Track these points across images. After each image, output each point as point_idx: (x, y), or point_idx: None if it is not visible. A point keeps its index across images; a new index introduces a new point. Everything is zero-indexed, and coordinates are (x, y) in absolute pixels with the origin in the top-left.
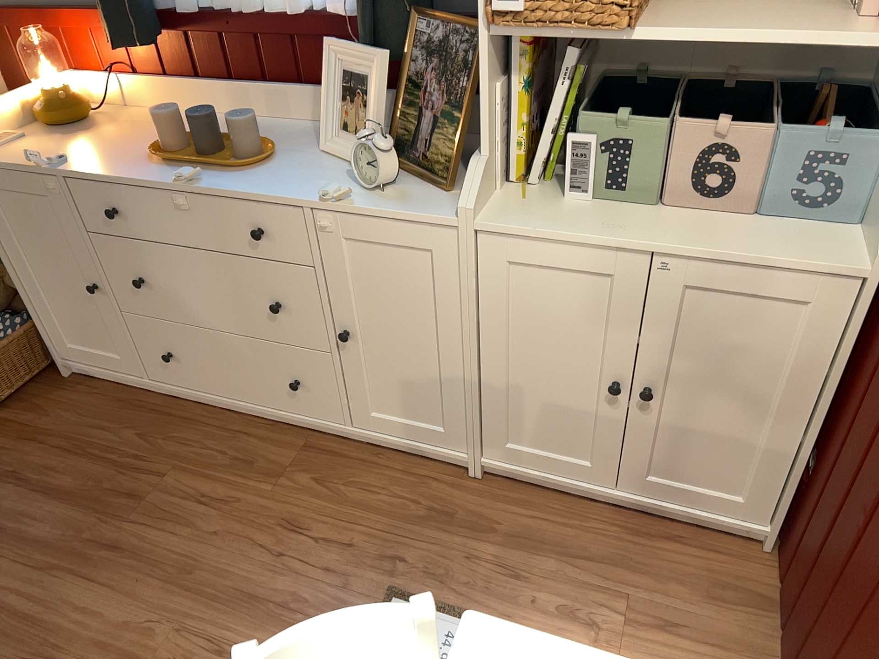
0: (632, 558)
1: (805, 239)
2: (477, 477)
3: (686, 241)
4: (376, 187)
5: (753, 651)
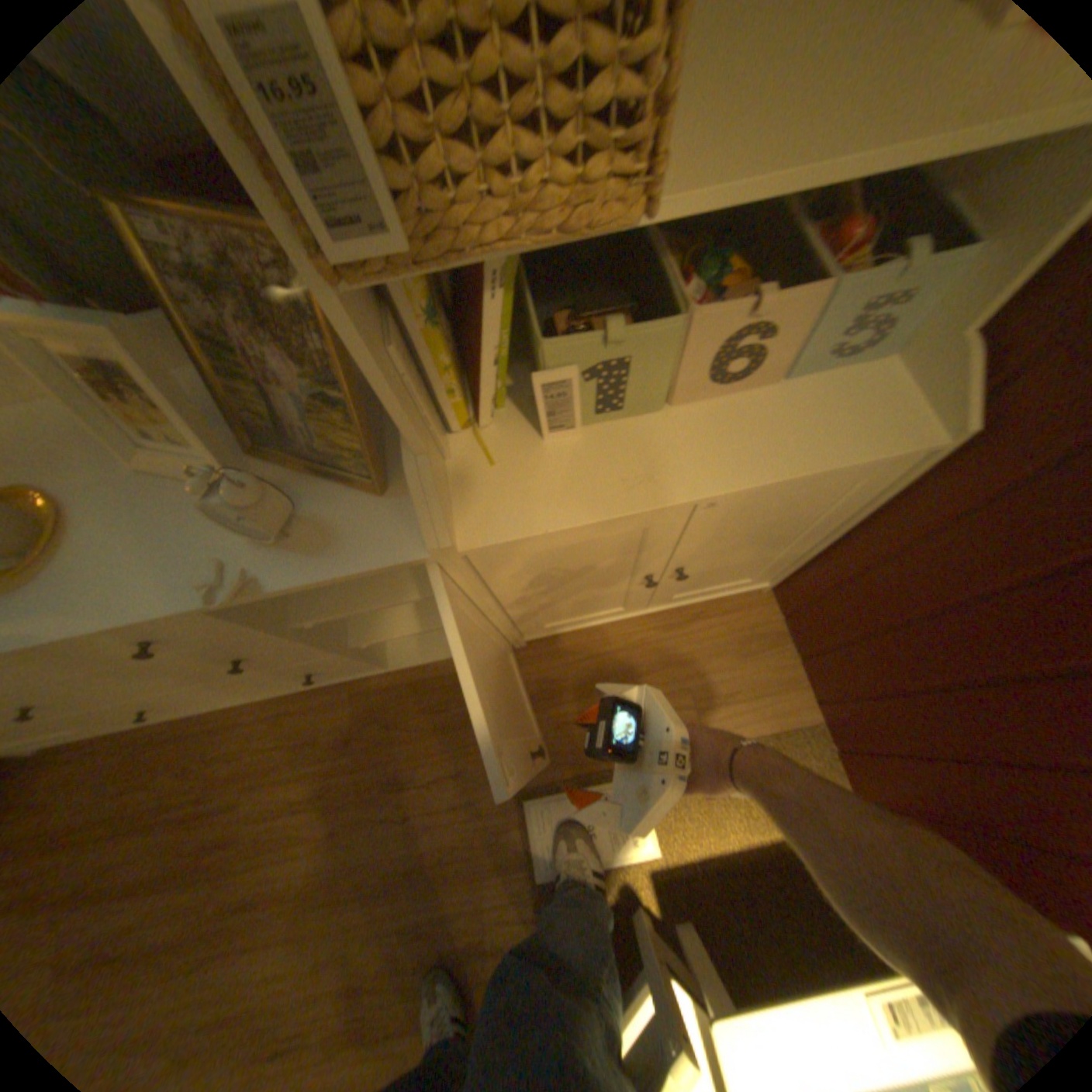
0: (680, 659)
1: (862, 404)
2: (522, 649)
3: (739, 470)
4: (269, 542)
5: (793, 691)
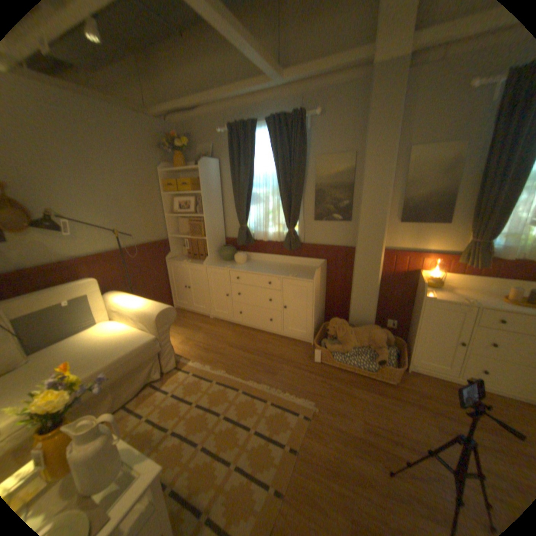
0: None
1: None
2: None
3: None
4: None
5: None
